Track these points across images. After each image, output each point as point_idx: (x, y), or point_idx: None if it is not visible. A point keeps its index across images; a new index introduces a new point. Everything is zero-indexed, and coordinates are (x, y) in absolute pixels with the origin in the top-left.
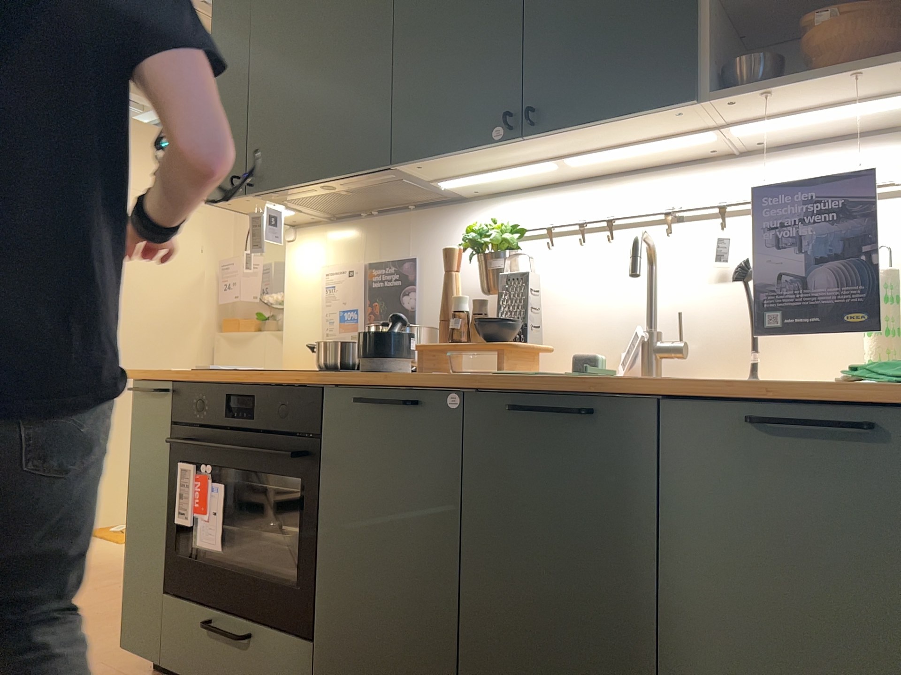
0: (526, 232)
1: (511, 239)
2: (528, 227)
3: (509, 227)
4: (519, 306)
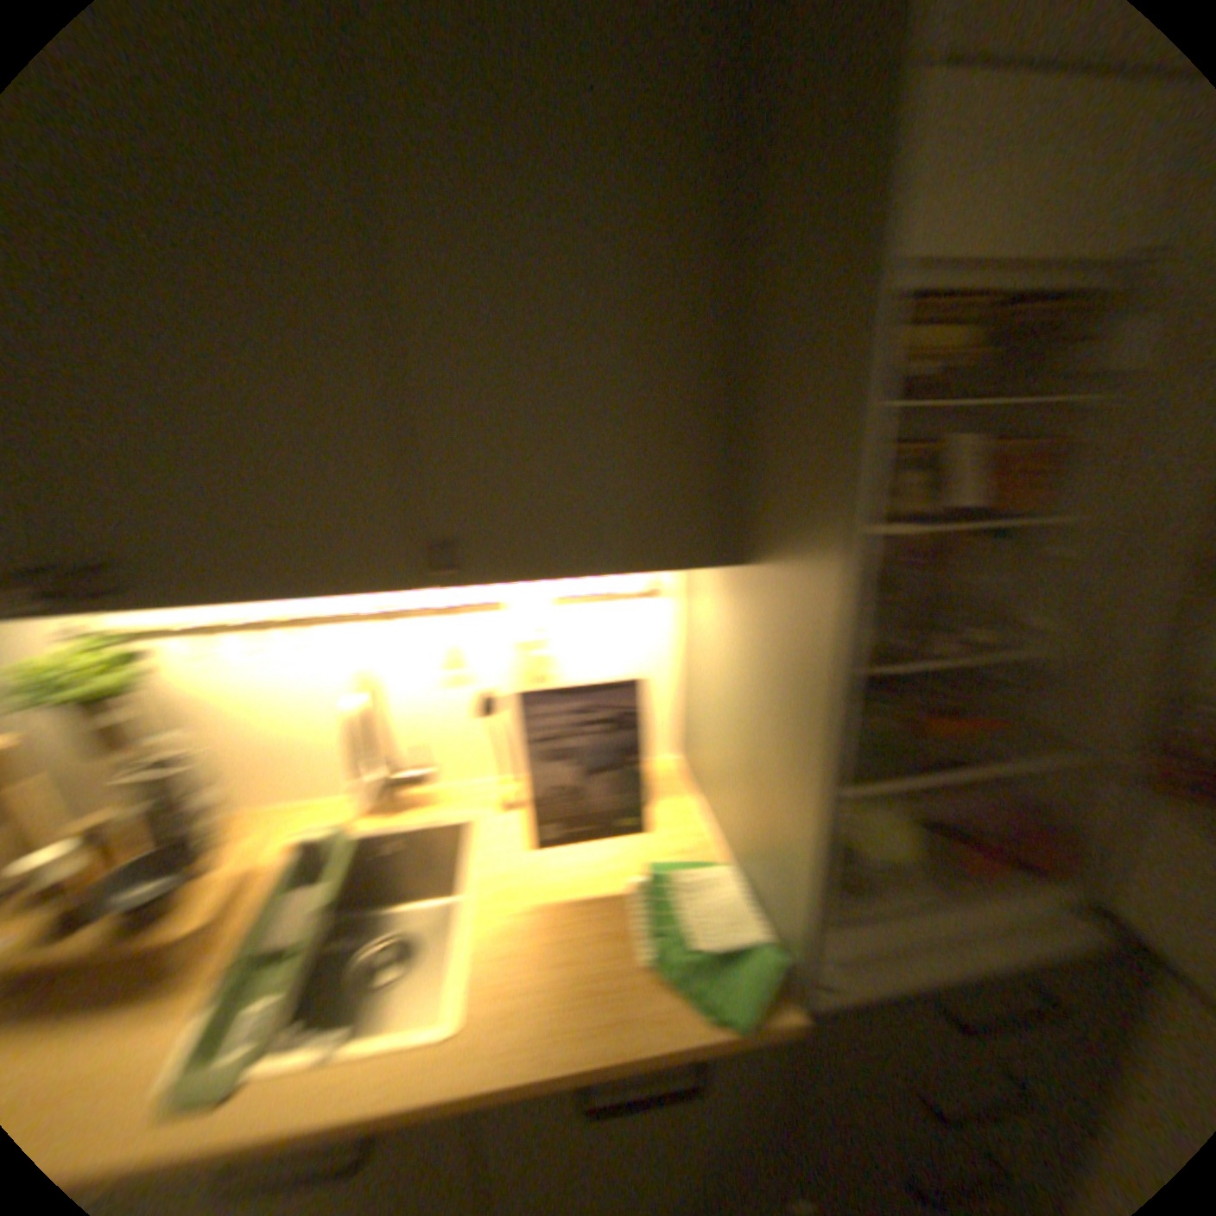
0: (133, 657)
1: (107, 691)
2: (136, 637)
3: (96, 661)
4: (164, 831)
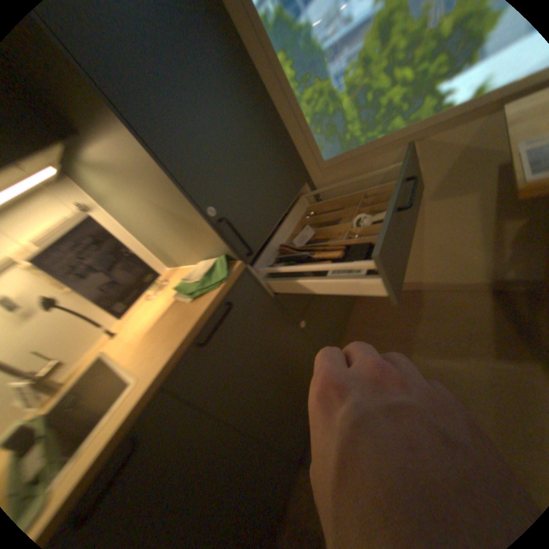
0: None
1: None
2: None
3: None
4: None
